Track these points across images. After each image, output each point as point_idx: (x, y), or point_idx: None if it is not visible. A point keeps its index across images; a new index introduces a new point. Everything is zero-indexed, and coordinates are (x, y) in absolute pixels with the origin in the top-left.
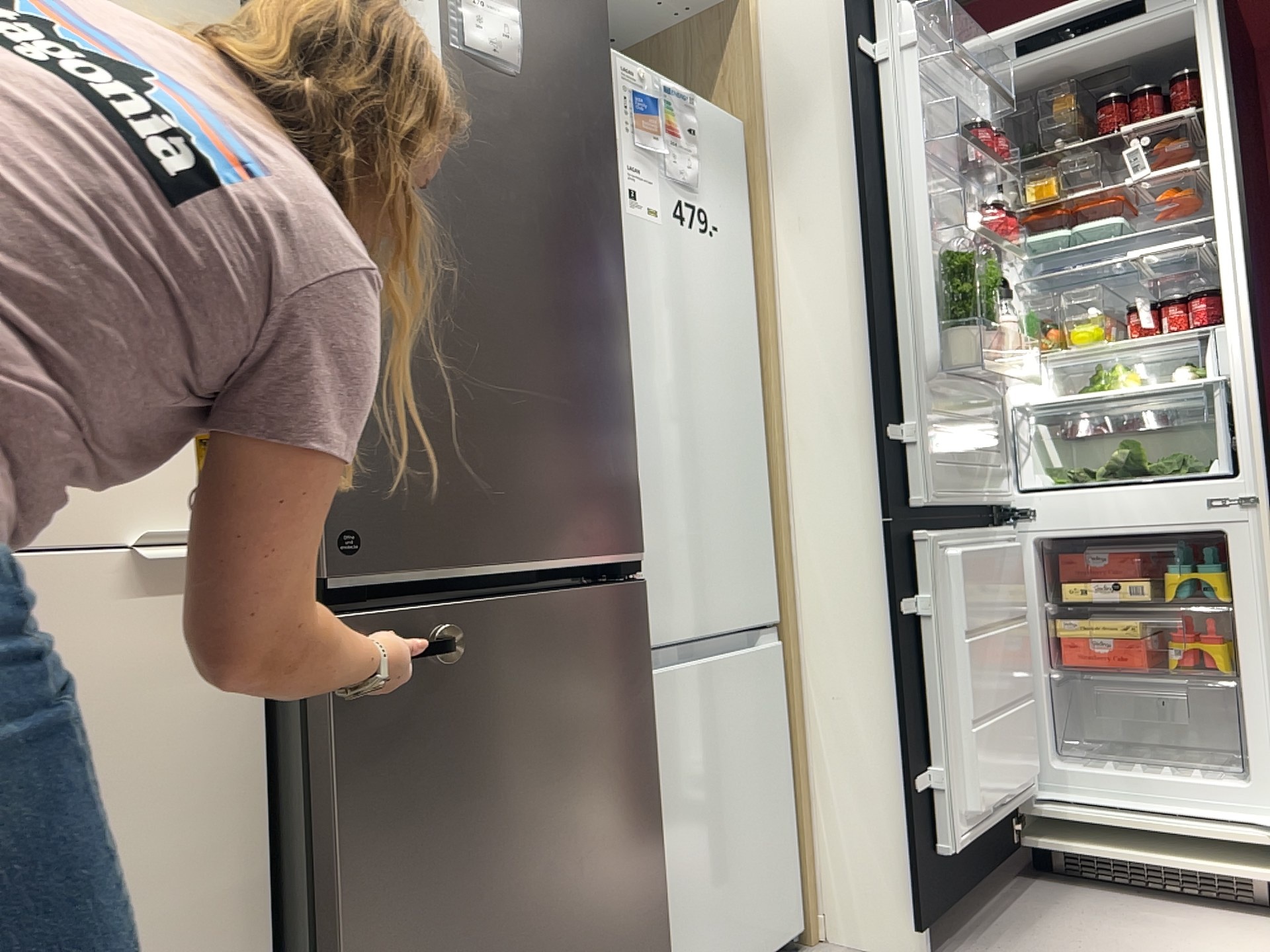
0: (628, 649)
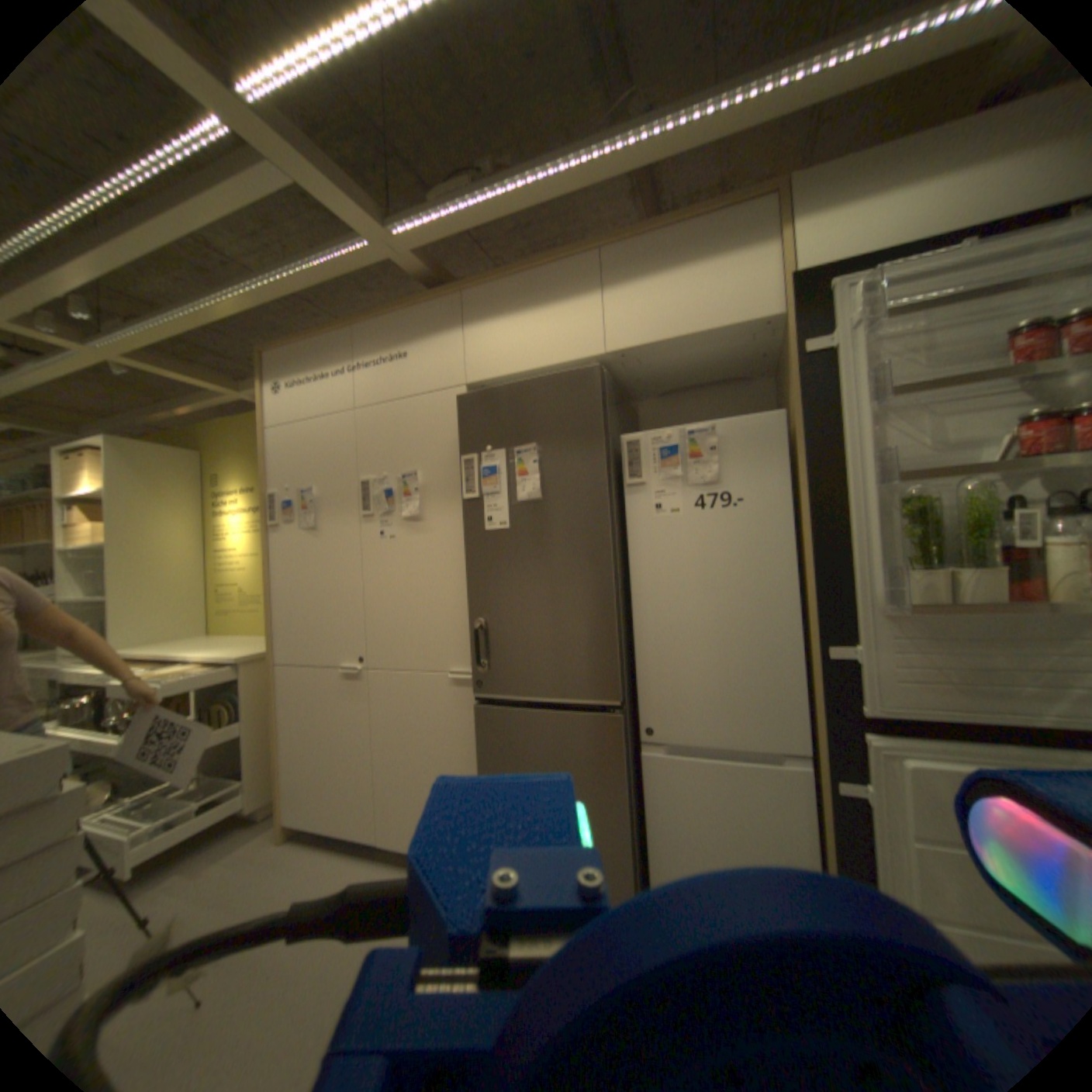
0: (606, 743)
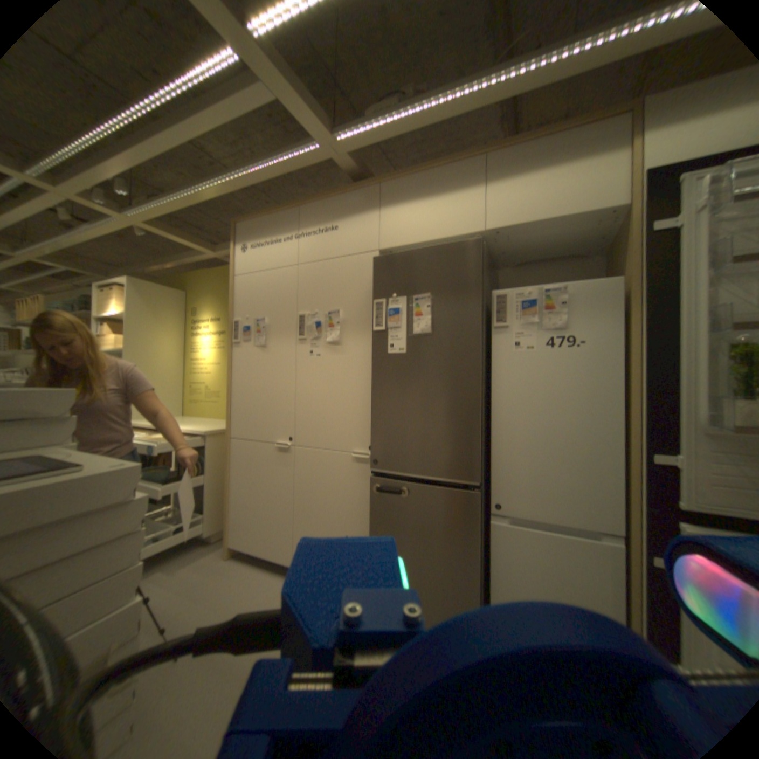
0: (466, 512)
